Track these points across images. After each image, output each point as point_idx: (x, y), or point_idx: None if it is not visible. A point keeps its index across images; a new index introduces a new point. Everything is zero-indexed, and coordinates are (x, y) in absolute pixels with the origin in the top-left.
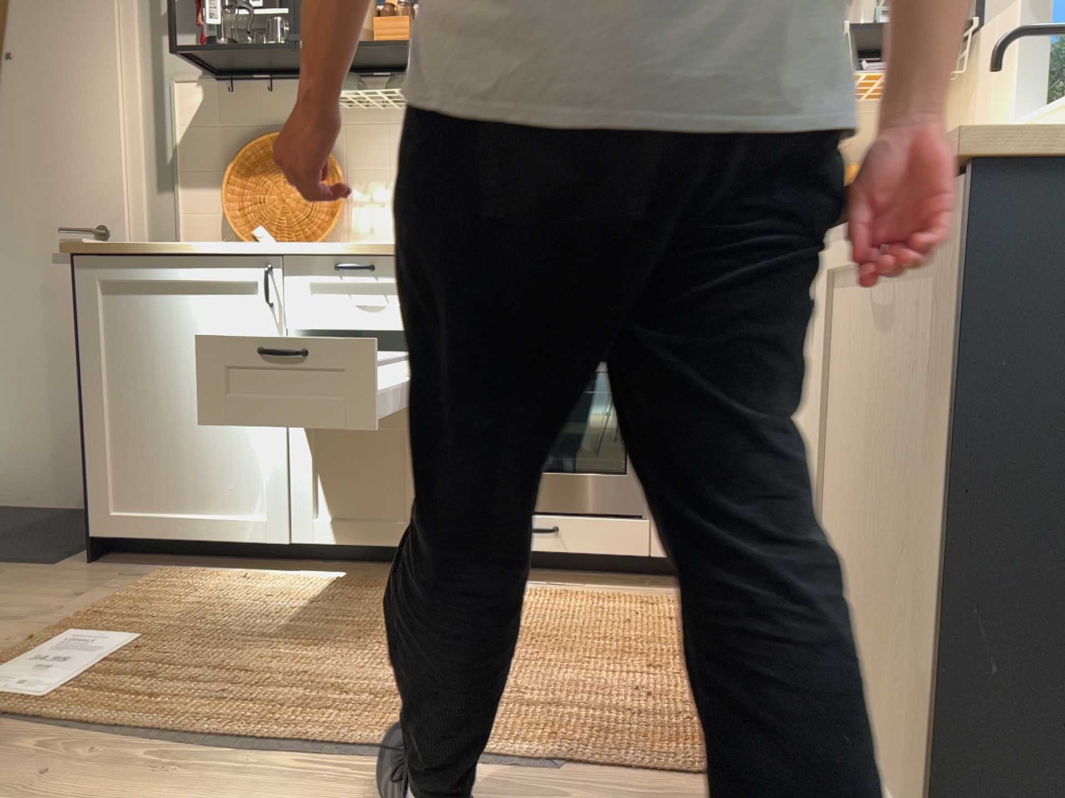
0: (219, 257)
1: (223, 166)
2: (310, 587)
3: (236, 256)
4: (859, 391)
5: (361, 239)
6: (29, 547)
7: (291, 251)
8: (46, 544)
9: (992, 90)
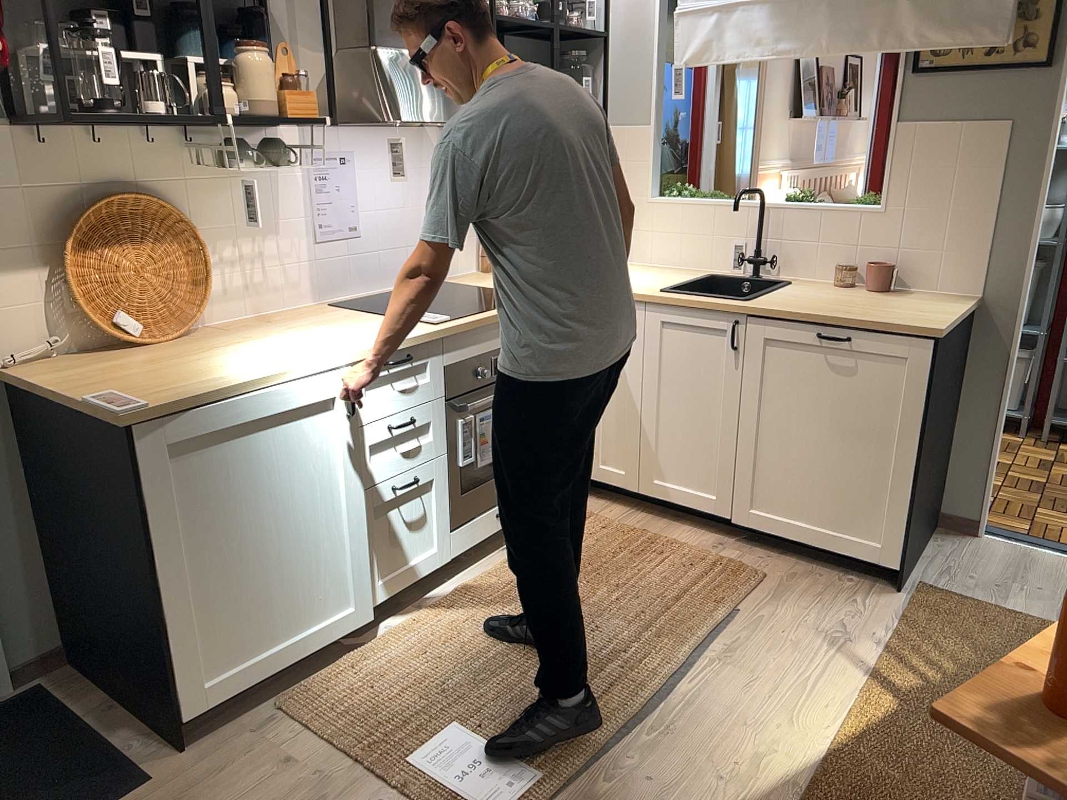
0: (292, 381)
1: (38, 239)
2: (417, 631)
3: (308, 376)
4: (797, 392)
5: (218, 303)
6: (48, 797)
7: (355, 358)
8: (50, 783)
9: (627, 170)
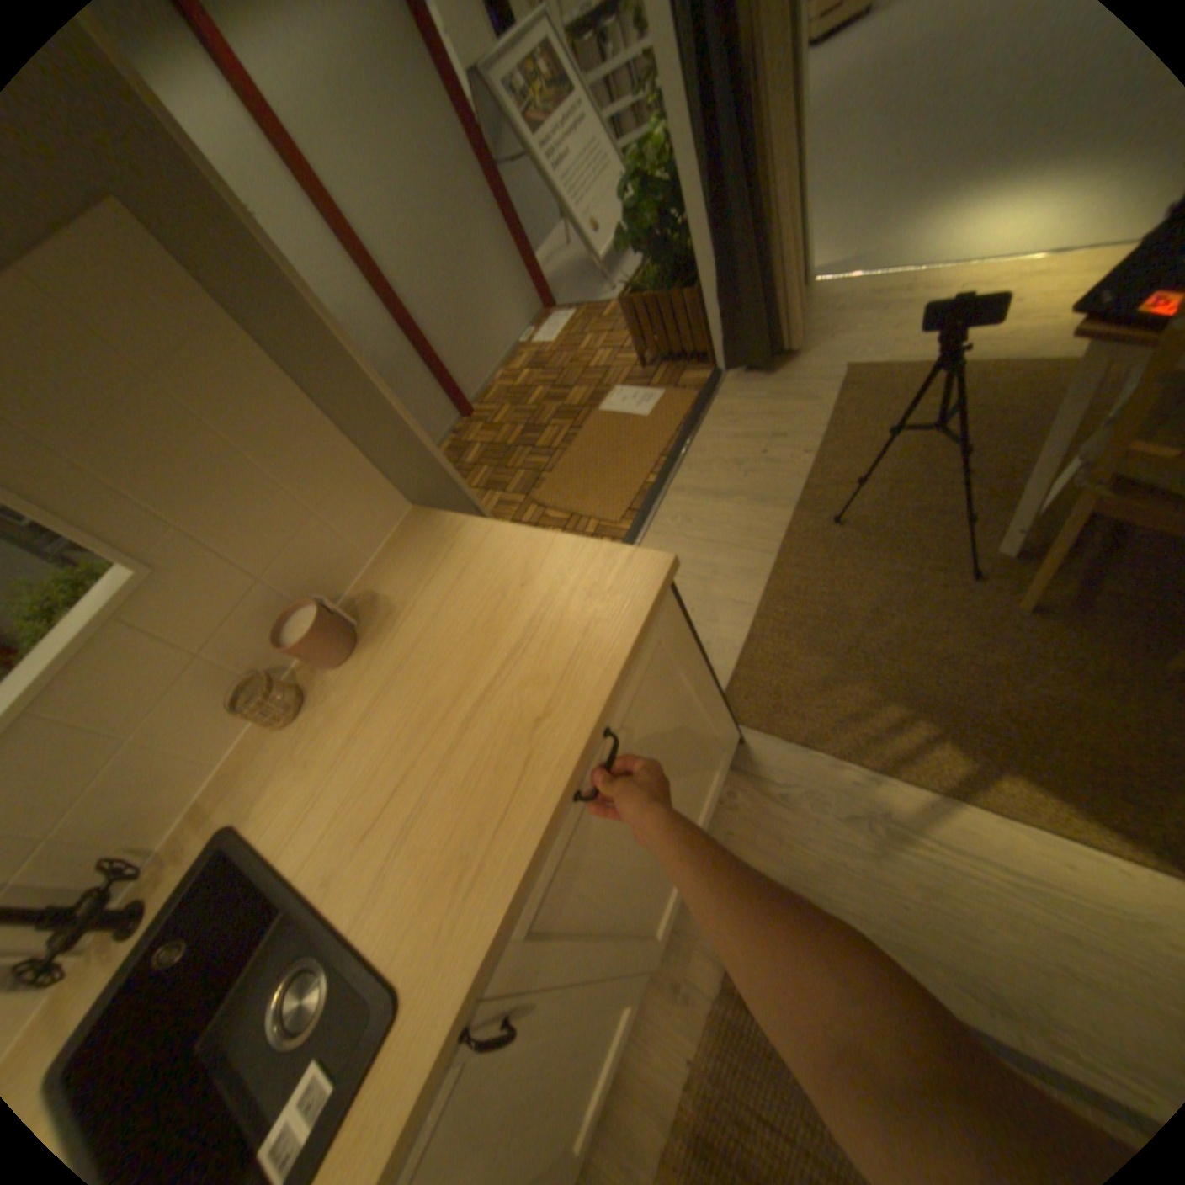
0: None
1: None
2: None
3: None
4: (606, 861)
5: None
6: None
7: None
8: None
9: None
